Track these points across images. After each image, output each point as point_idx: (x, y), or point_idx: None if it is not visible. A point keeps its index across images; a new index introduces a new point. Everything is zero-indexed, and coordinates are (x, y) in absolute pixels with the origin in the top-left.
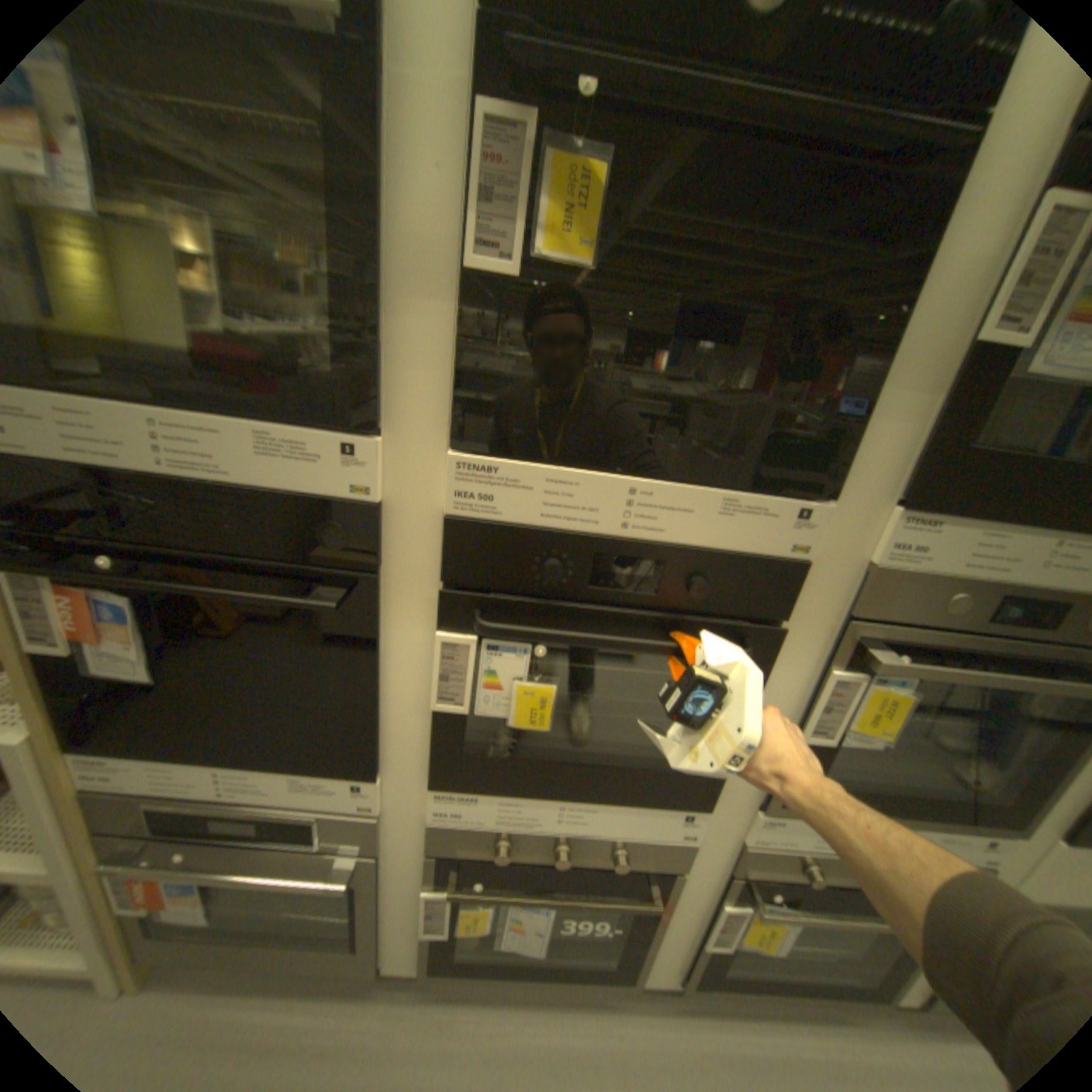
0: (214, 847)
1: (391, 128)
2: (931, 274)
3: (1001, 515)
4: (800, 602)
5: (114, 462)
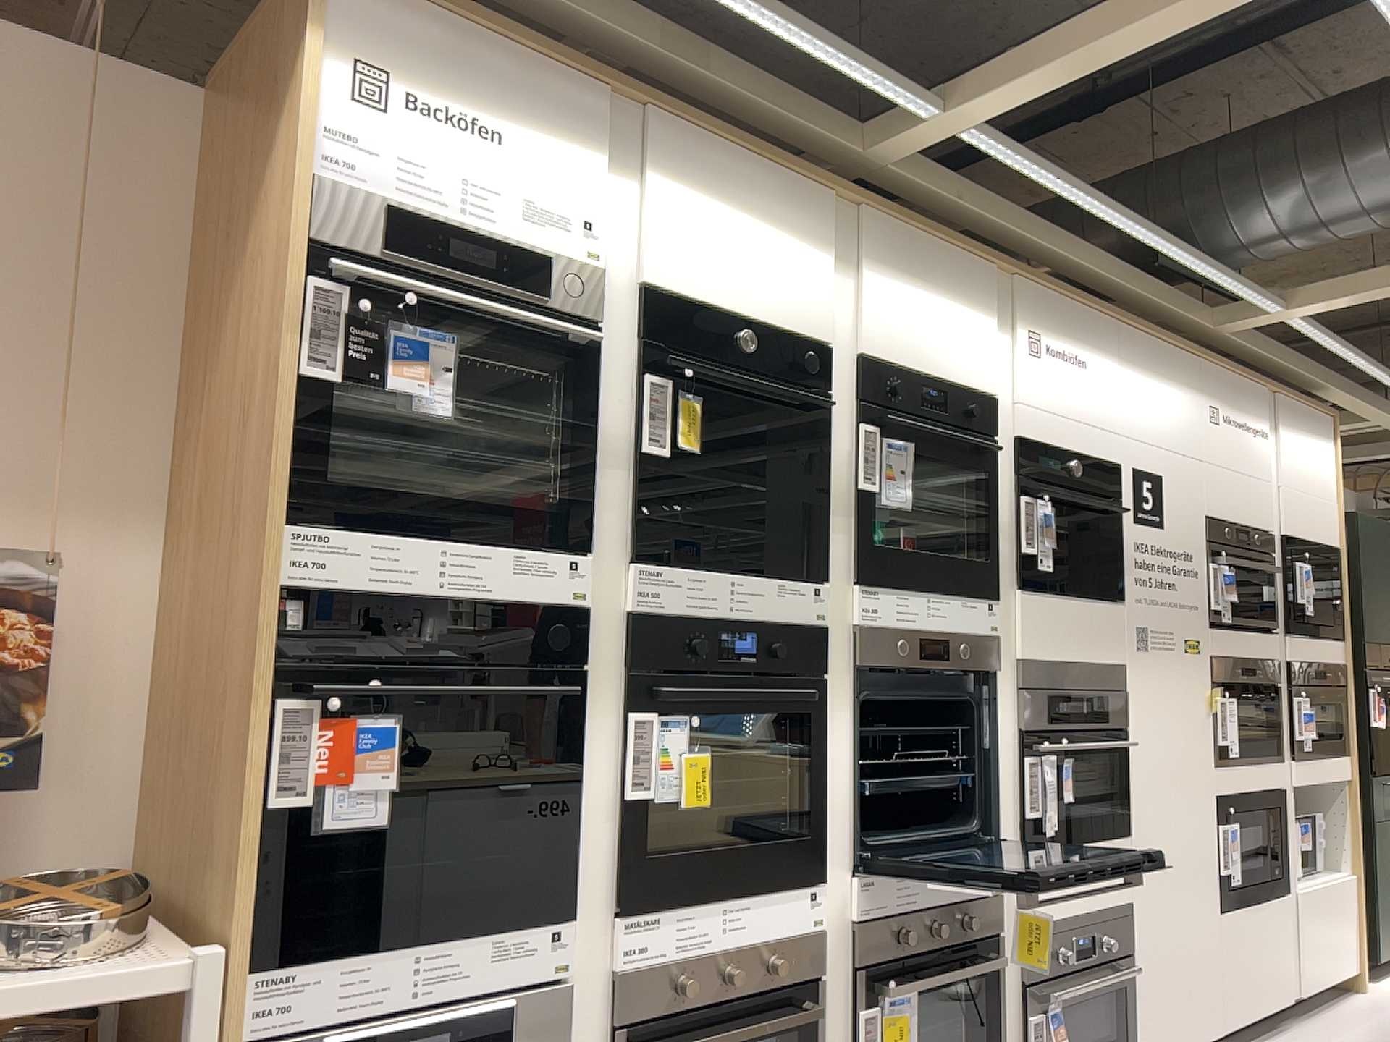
0: None
1: (604, 390)
2: (824, 461)
3: (890, 584)
4: (822, 657)
5: (409, 591)
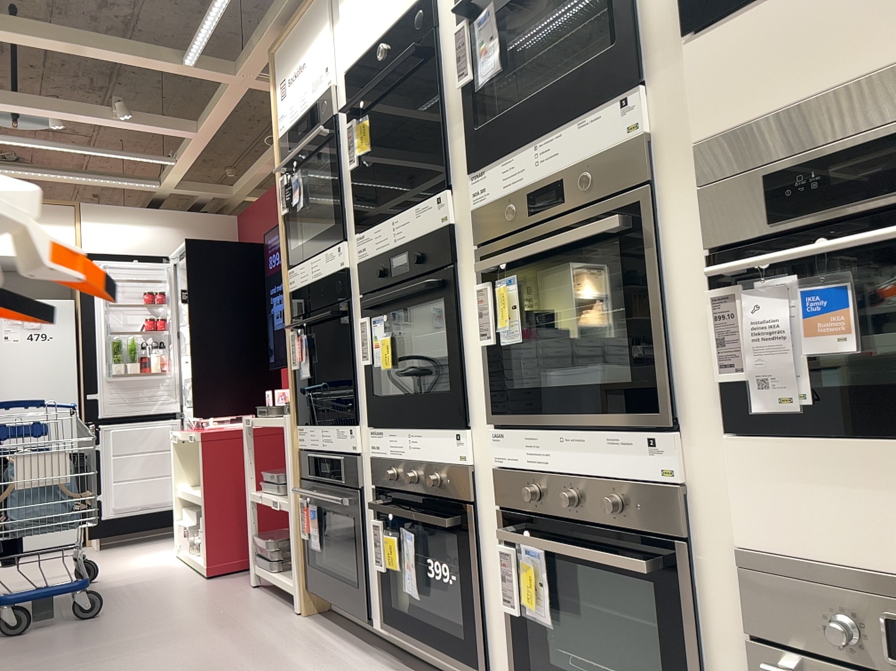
0: (322, 488)
1: (340, 147)
2: (445, 82)
3: (502, 153)
4: (459, 251)
5: (308, 285)
